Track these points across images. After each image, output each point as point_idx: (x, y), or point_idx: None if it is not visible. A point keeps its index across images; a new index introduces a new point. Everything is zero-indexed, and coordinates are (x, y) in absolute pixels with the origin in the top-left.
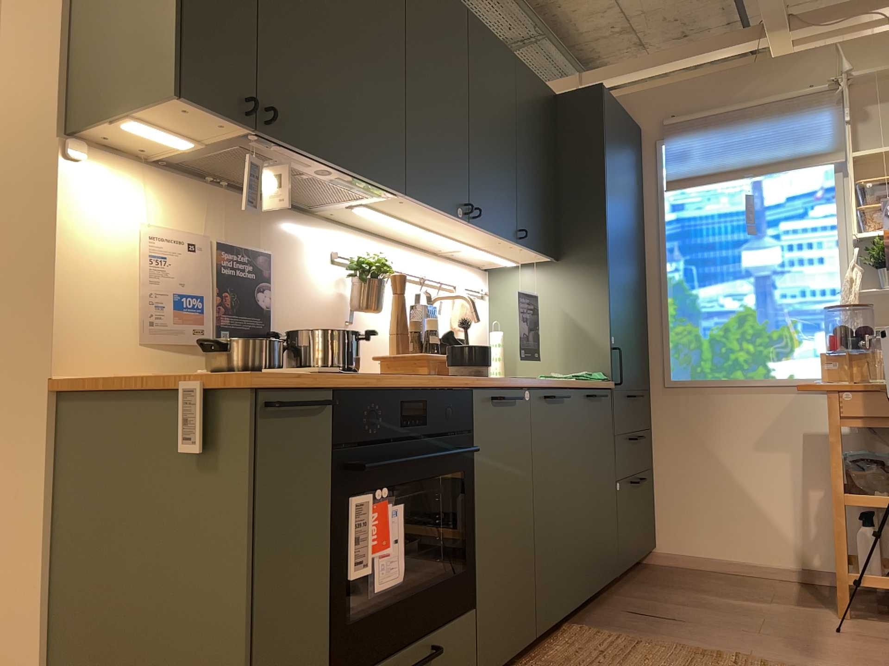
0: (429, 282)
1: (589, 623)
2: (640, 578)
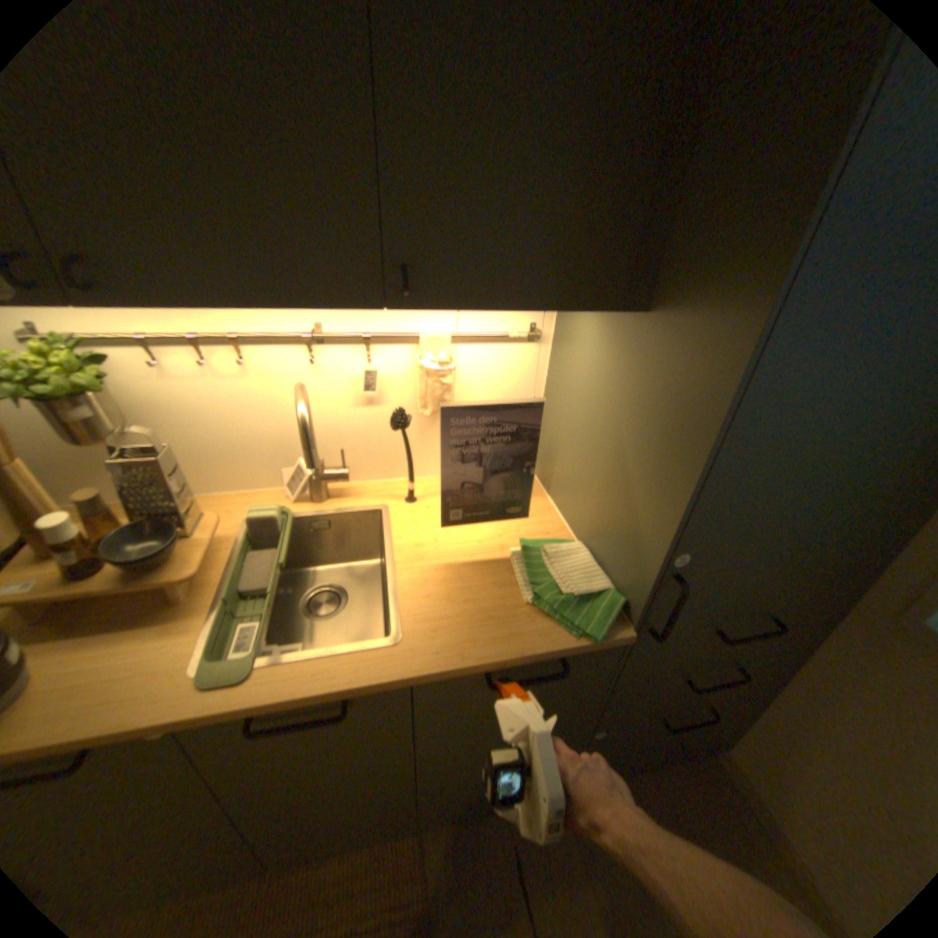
0: (340, 337)
1: (446, 839)
2: (651, 781)
